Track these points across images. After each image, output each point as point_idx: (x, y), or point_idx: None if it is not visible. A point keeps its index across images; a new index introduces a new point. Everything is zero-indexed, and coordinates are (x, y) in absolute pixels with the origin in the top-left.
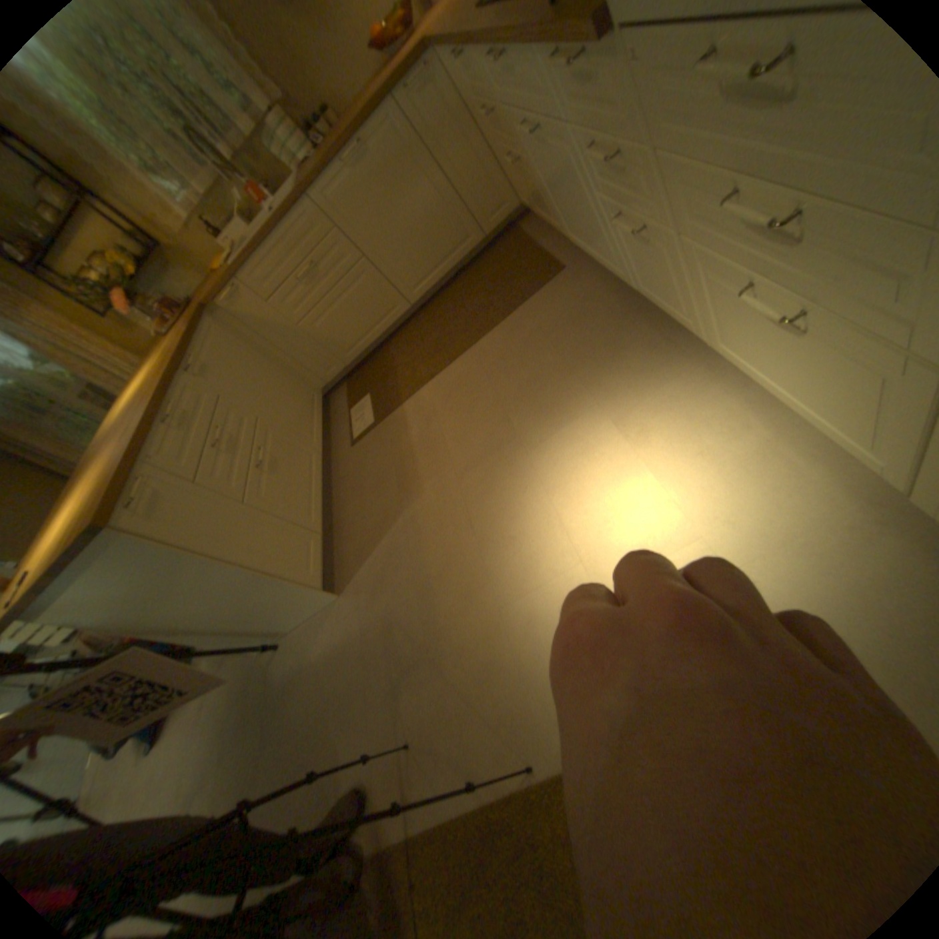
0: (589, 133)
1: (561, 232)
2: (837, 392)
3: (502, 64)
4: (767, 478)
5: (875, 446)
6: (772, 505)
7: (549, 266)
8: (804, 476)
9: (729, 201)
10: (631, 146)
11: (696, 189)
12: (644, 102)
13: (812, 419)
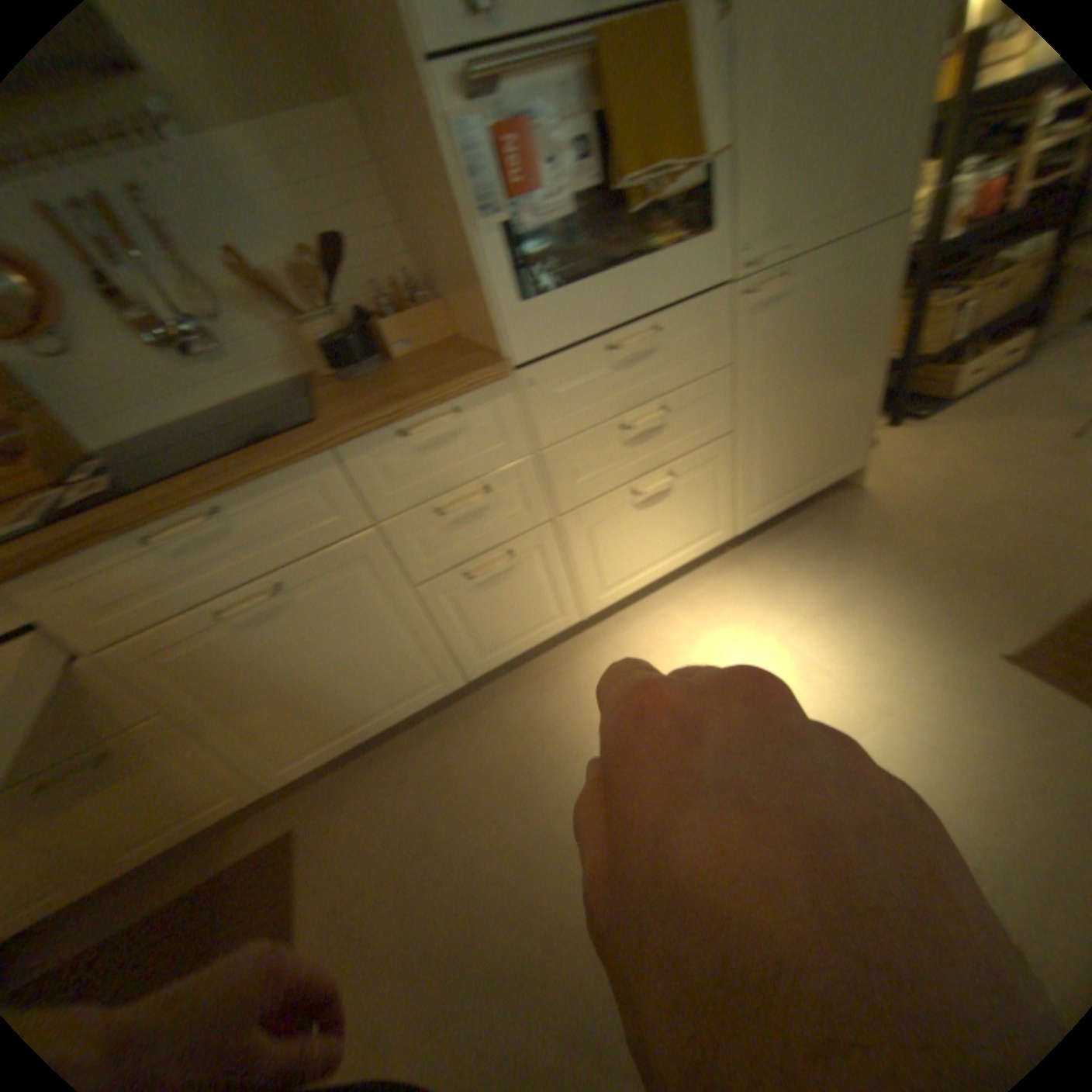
0: (428, 513)
1: (196, 854)
2: (697, 515)
3: (178, 554)
4: (720, 607)
5: (719, 528)
6: (744, 604)
7: (260, 871)
8: (717, 591)
9: (615, 445)
10: (507, 476)
11: (584, 460)
12: (536, 420)
13: (683, 567)
